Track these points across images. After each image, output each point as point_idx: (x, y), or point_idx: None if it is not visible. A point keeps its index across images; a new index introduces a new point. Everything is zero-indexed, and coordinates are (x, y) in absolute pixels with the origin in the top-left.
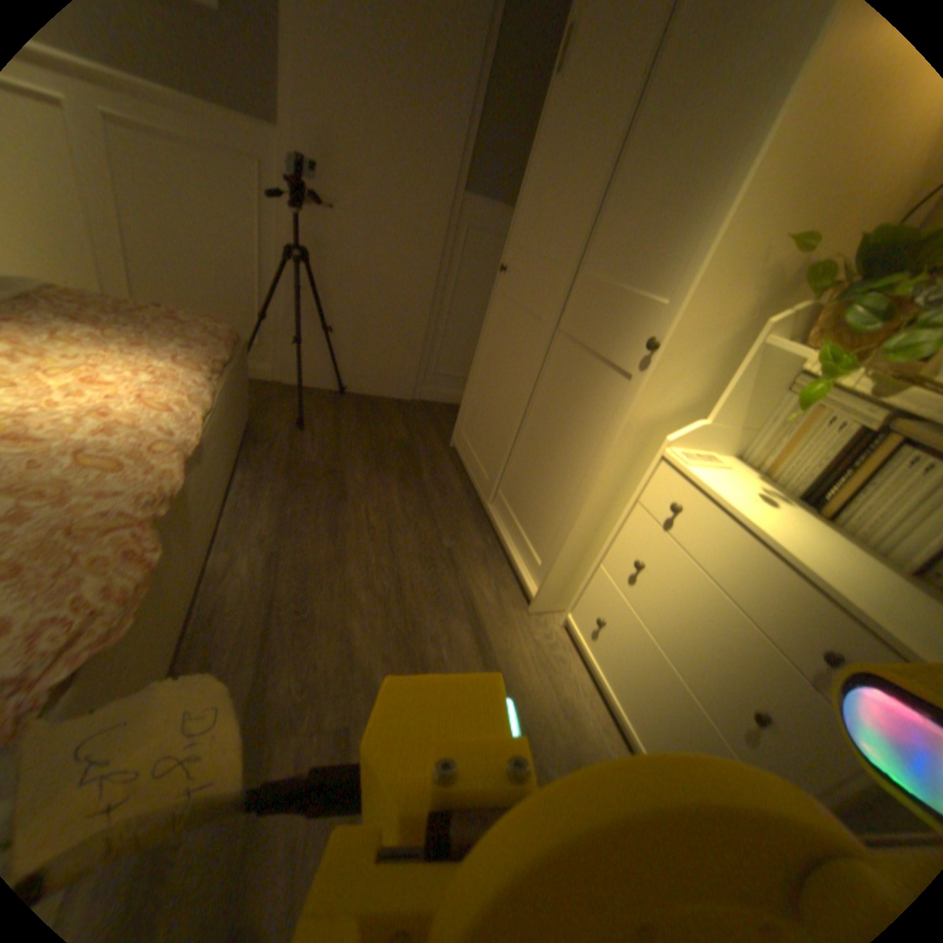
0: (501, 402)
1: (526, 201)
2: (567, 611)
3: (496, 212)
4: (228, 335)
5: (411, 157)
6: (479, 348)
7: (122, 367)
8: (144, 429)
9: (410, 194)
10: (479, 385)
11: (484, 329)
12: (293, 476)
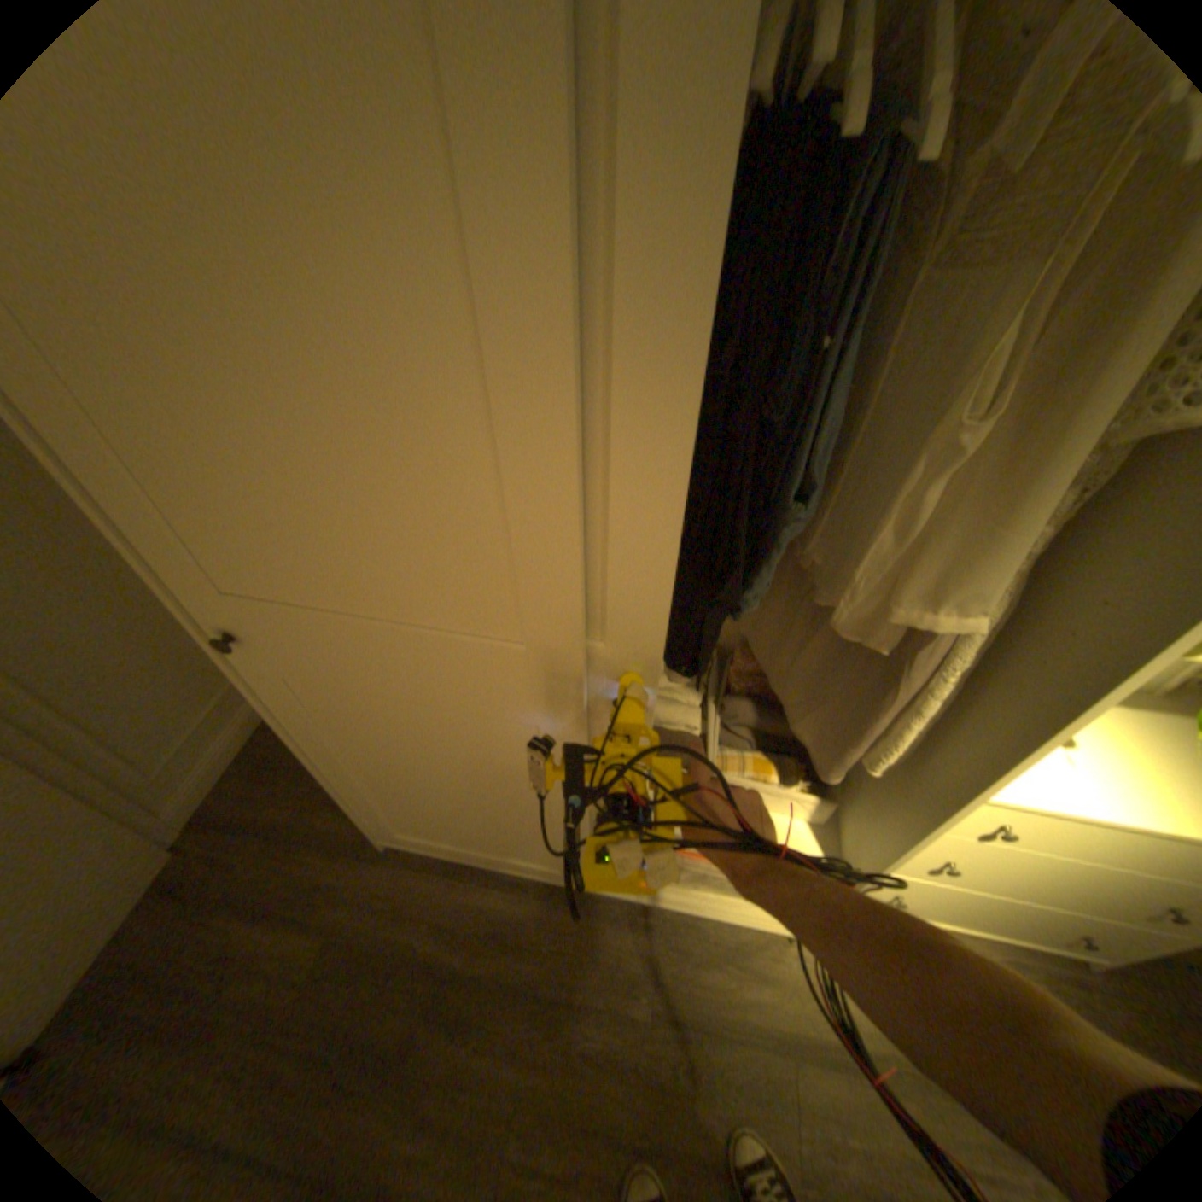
0: (498, 808)
1: (128, 494)
2: None
3: None
4: None
5: None
6: (304, 752)
7: None
8: None
9: None
10: (378, 790)
11: (284, 727)
12: None
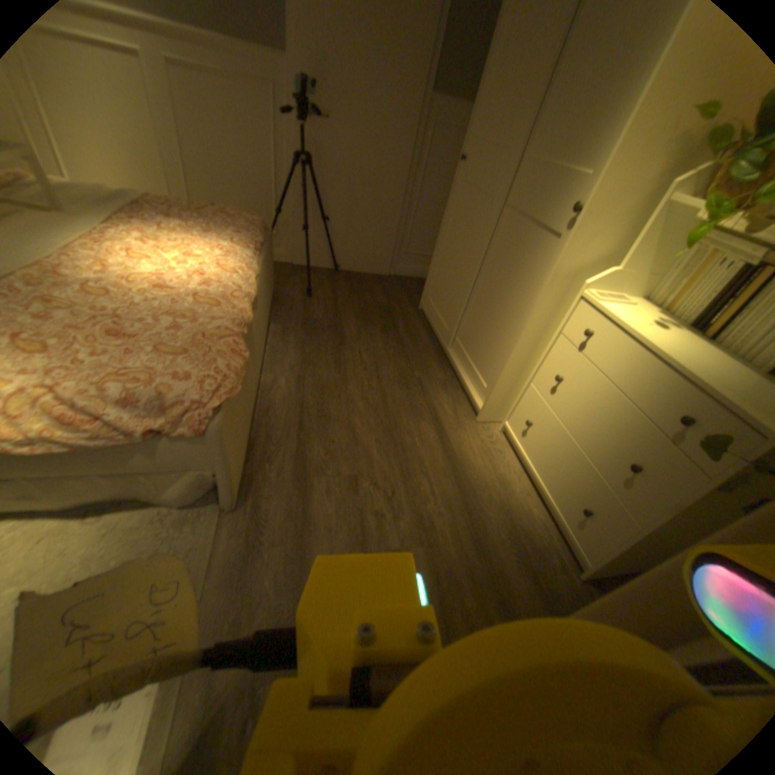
0: (460, 268)
1: (484, 97)
2: (505, 422)
3: (459, 108)
4: (261, 224)
5: (389, 67)
6: (443, 227)
7: (204, 246)
8: (226, 283)
9: (389, 99)
10: (442, 257)
11: (448, 210)
12: (308, 328)
